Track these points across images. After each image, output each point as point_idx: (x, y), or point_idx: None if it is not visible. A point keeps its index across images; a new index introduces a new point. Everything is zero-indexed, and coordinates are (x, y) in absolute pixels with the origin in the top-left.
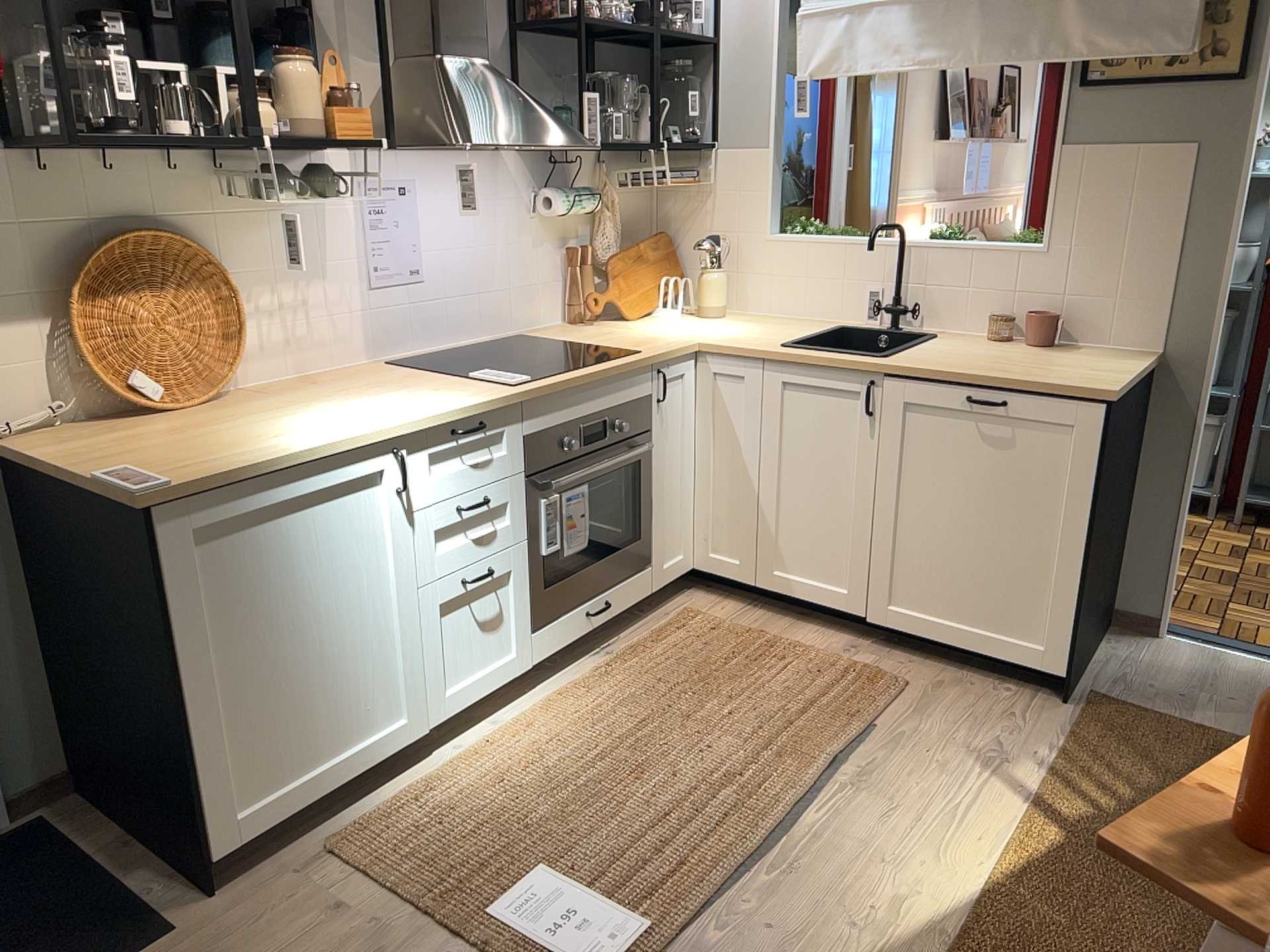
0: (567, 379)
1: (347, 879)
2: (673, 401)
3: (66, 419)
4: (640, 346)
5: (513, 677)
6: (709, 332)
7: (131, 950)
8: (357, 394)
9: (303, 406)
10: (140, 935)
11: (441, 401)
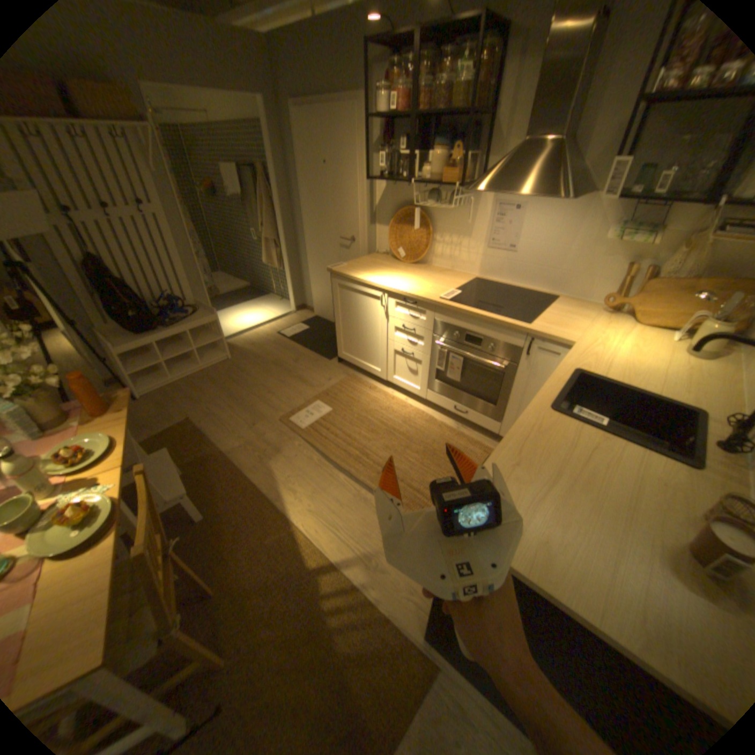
0: (457, 308)
1: (339, 379)
2: (543, 363)
3: (390, 254)
4: (545, 324)
5: (416, 393)
6: (617, 348)
7: (325, 356)
8: (425, 278)
9: (409, 273)
10: (329, 356)
11: (414, 289)
